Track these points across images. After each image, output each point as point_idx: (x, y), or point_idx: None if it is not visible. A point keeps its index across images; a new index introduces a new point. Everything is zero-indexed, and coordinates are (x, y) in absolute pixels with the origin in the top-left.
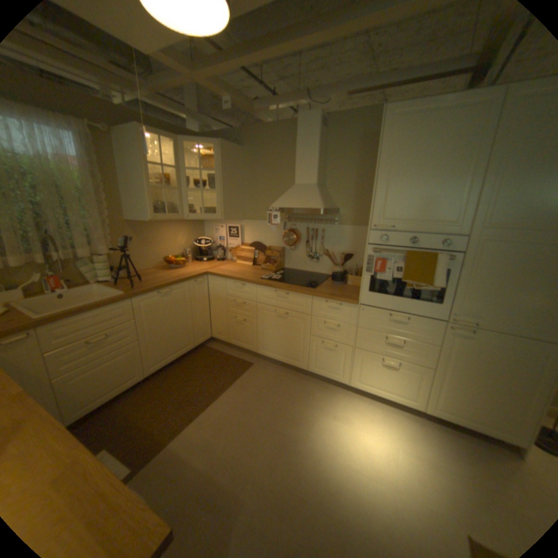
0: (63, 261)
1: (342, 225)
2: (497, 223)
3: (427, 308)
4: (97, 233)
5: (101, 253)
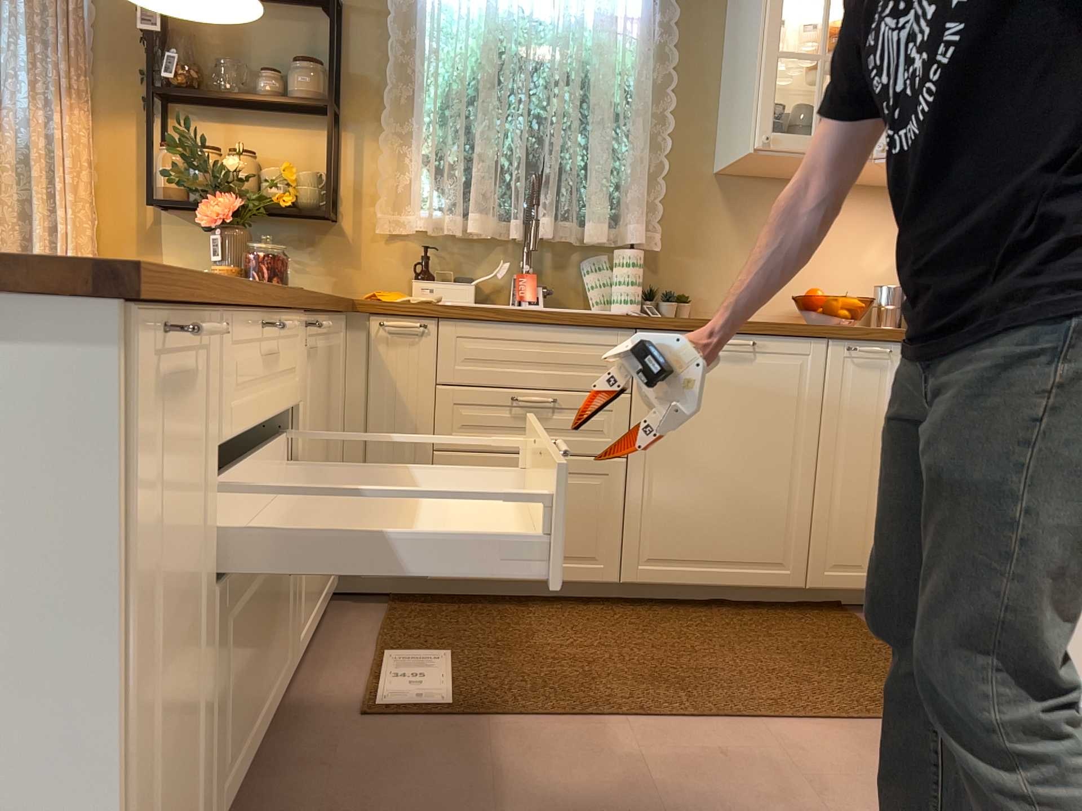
0: (563, 248)
1: None
2: None
3: None
4: (646, 195)
5: (641, 245)
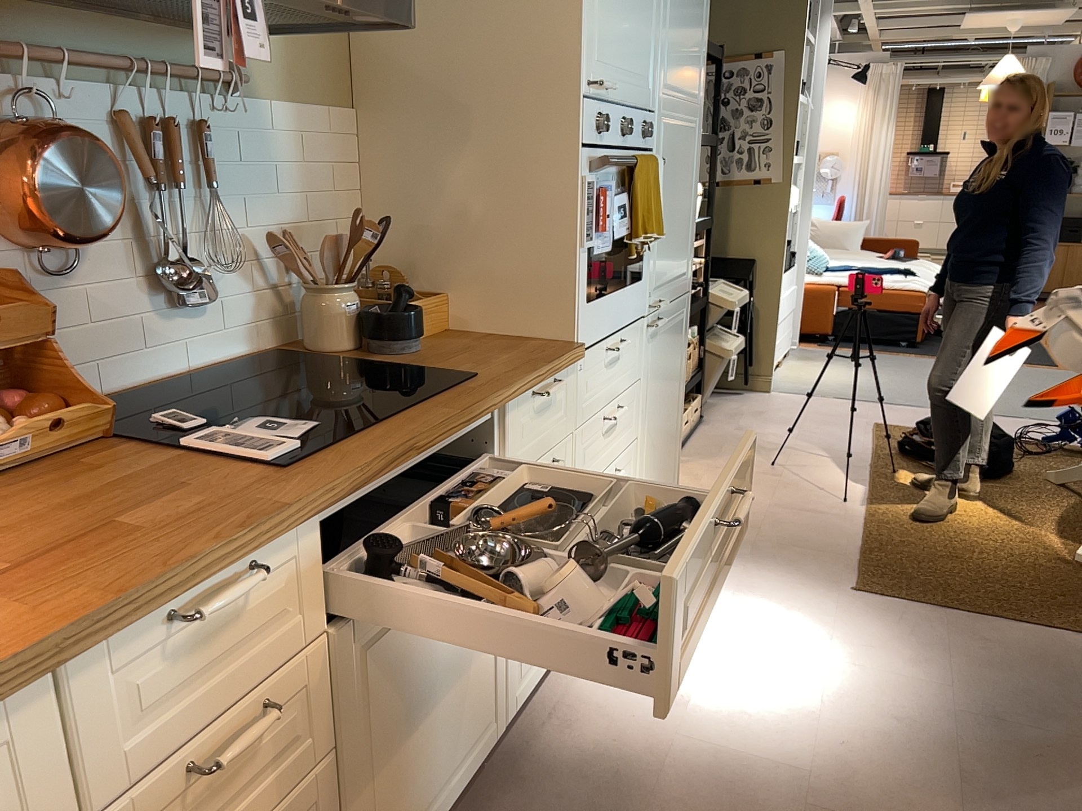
0: None
1: (263, 100)
2: (669, 87)
3: (635, 297)
4: None
5: None
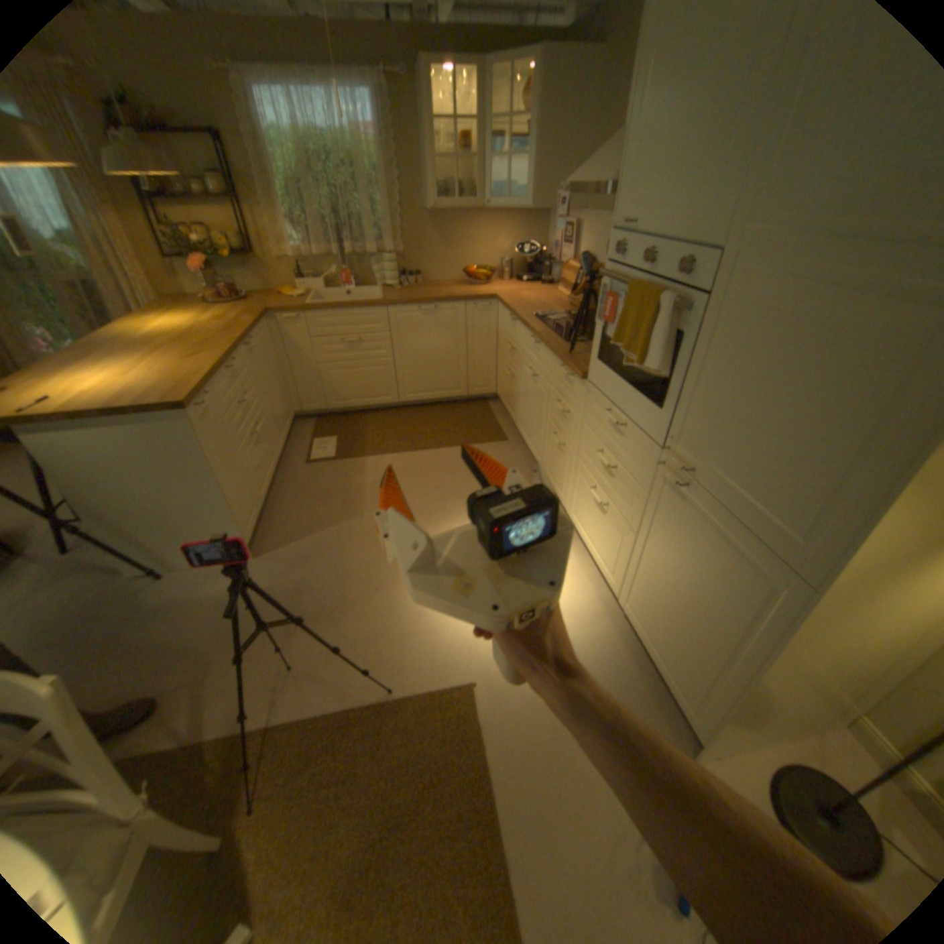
0: (360, 255)
1: None
2: (771, 217)
3: (644, 413)
4: (392, 225)
5: (394, 251)
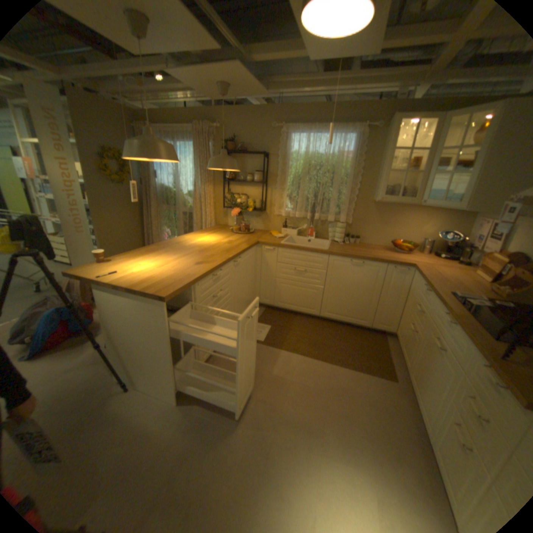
0: (323, 220)
1: None
2: None
3: None
4: (349, 206)
5: (346, 221)
